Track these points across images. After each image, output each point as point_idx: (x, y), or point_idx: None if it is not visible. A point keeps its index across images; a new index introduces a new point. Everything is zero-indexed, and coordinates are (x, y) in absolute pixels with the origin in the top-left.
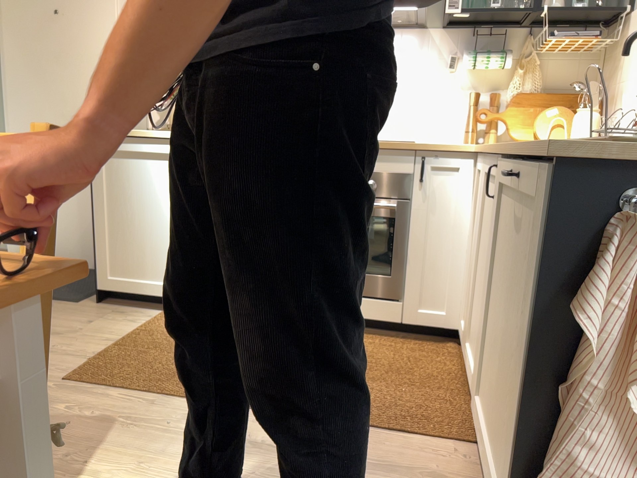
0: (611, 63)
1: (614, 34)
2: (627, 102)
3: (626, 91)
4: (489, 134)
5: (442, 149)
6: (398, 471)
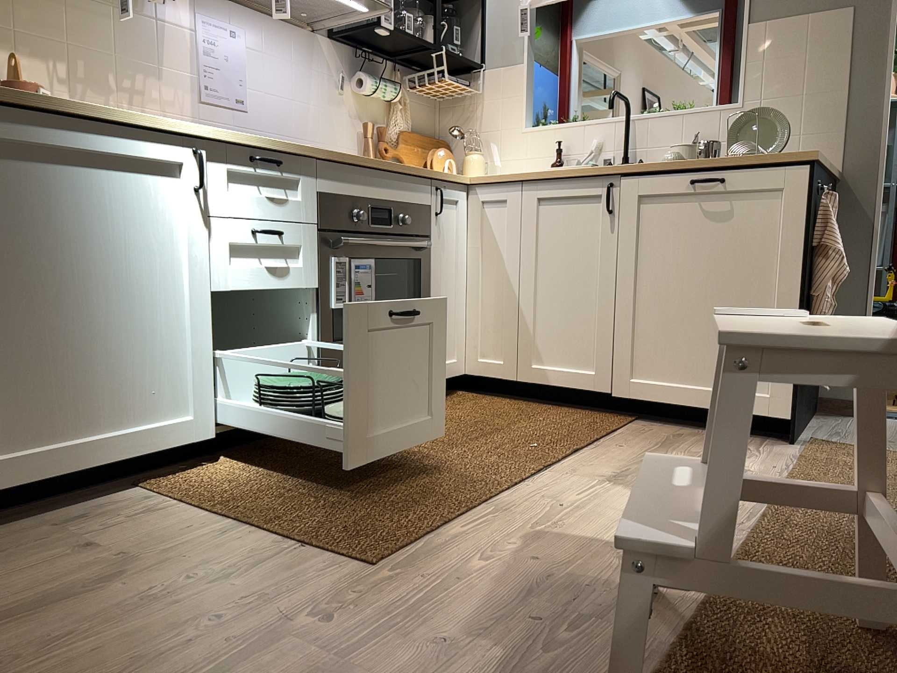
0: (458, 112)
1: (470, 86)
2: (502, 147)
3: (495, 138)
4: None
5: (451, 177)
6: (661, 442)
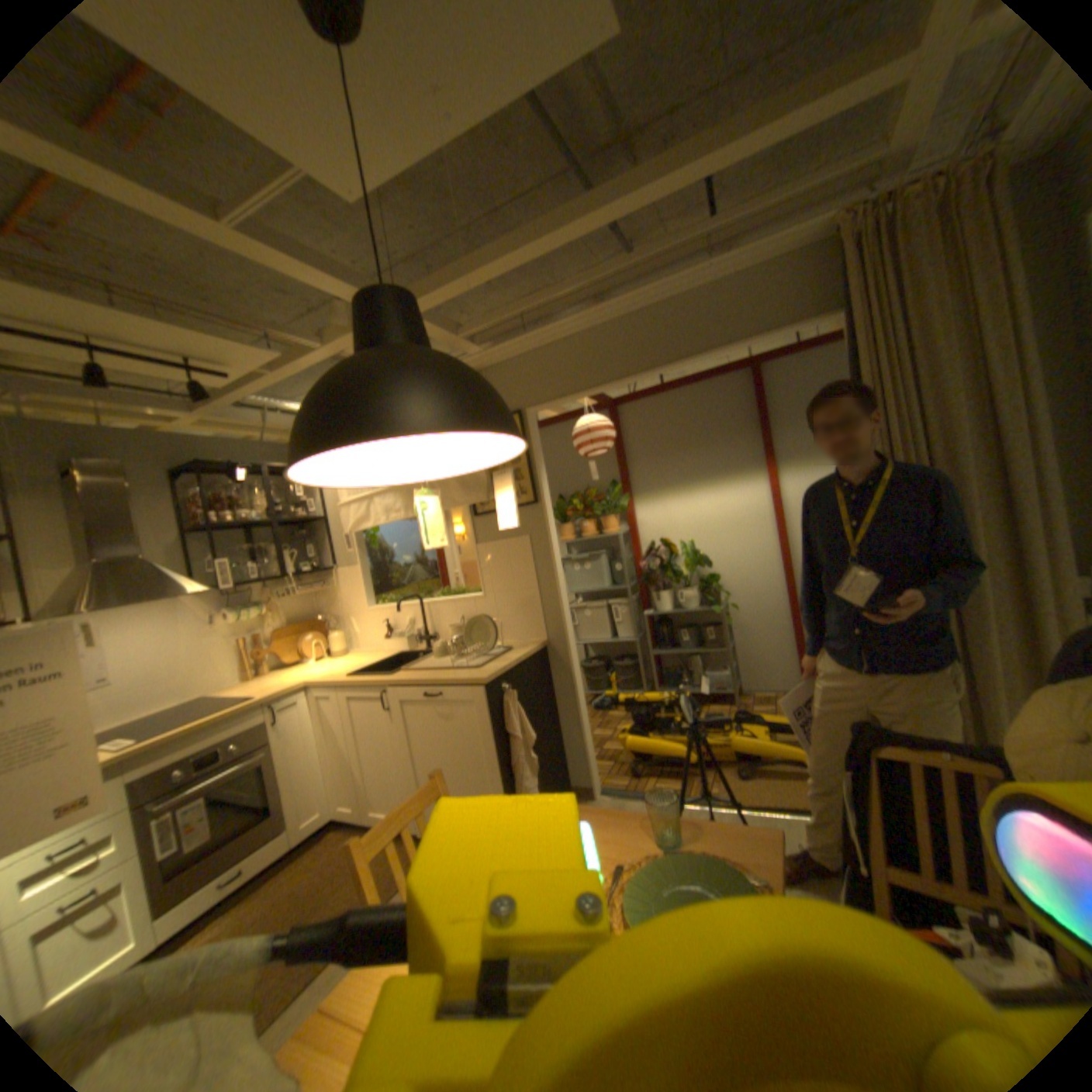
0: (327, 593)
1: (329, 578)
2: (357, 618)
3: (352, 611)
4: (258, 662)
5: (282, 690)
6: None
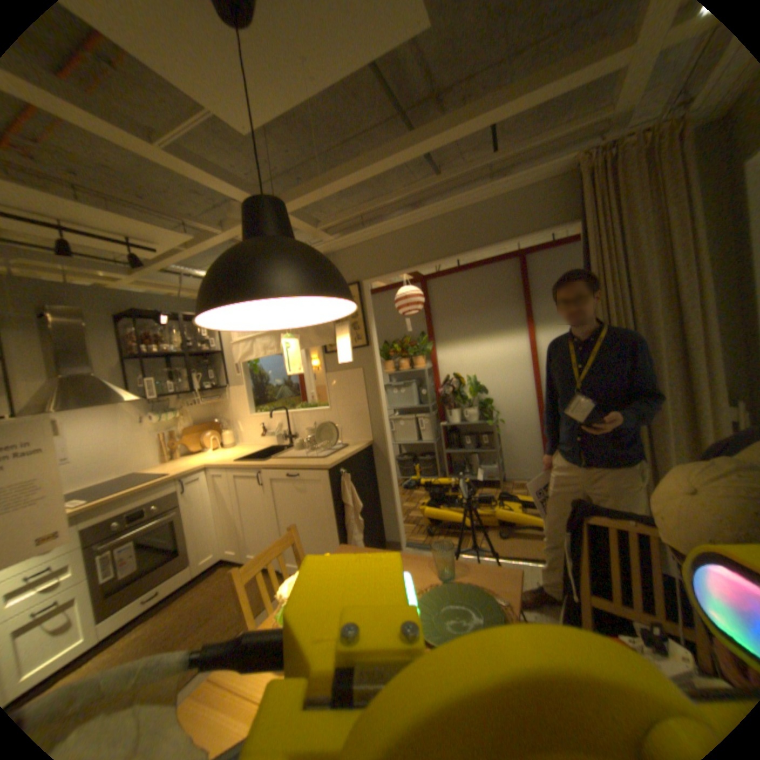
0: (221, 404)
1: (223, 393)
2: (242, 421)
3: (238, 417)
4: (172, 450)
5: (188, 469)
6: None
